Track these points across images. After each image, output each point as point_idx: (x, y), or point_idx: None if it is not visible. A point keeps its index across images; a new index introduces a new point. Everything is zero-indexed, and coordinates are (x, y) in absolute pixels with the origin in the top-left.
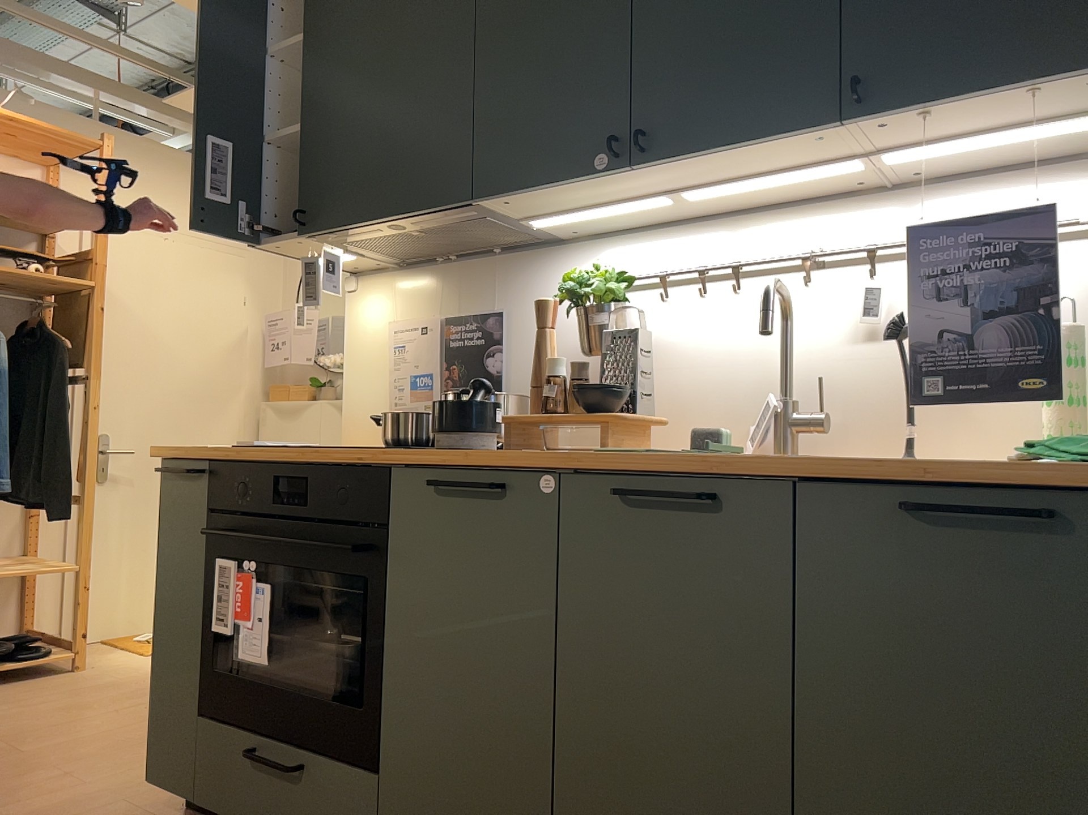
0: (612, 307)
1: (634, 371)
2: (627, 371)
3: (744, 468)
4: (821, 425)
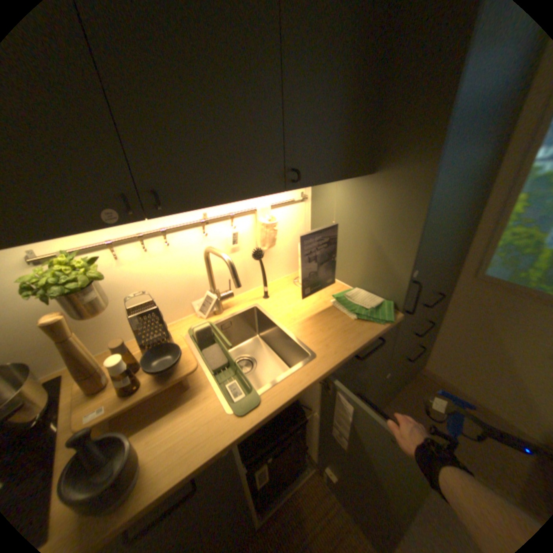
0: (92, 284)
1: (158, 328)
2: (158, 332)
3: (318, 380)
4: (230, 294)
